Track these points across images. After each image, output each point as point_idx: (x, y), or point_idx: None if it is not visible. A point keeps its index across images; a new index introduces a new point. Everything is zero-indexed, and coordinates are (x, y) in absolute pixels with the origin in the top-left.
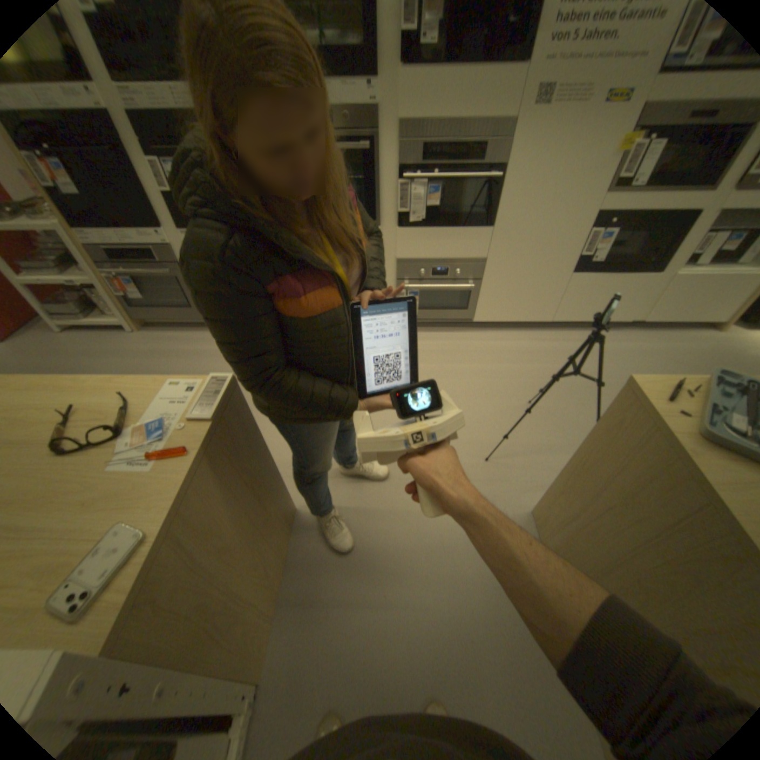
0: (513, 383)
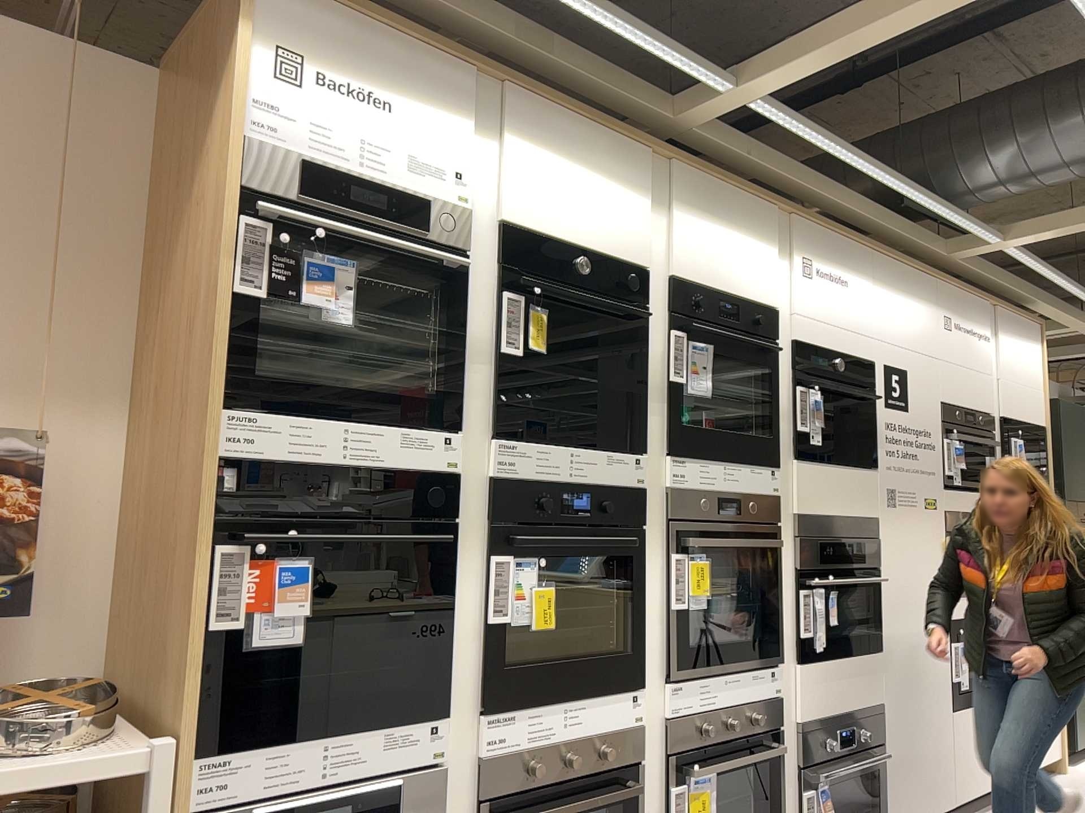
0: None
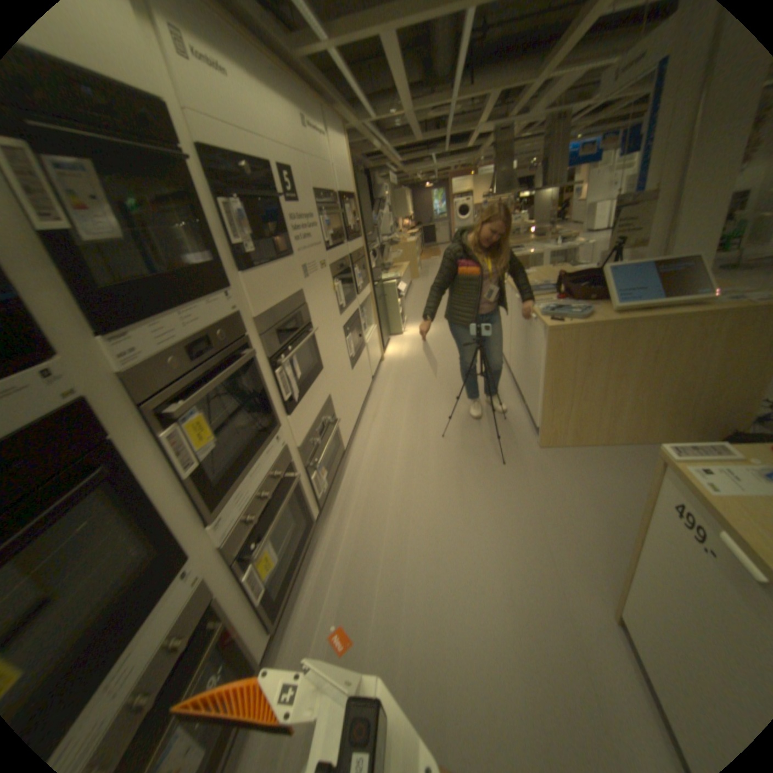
0: (418, 443)
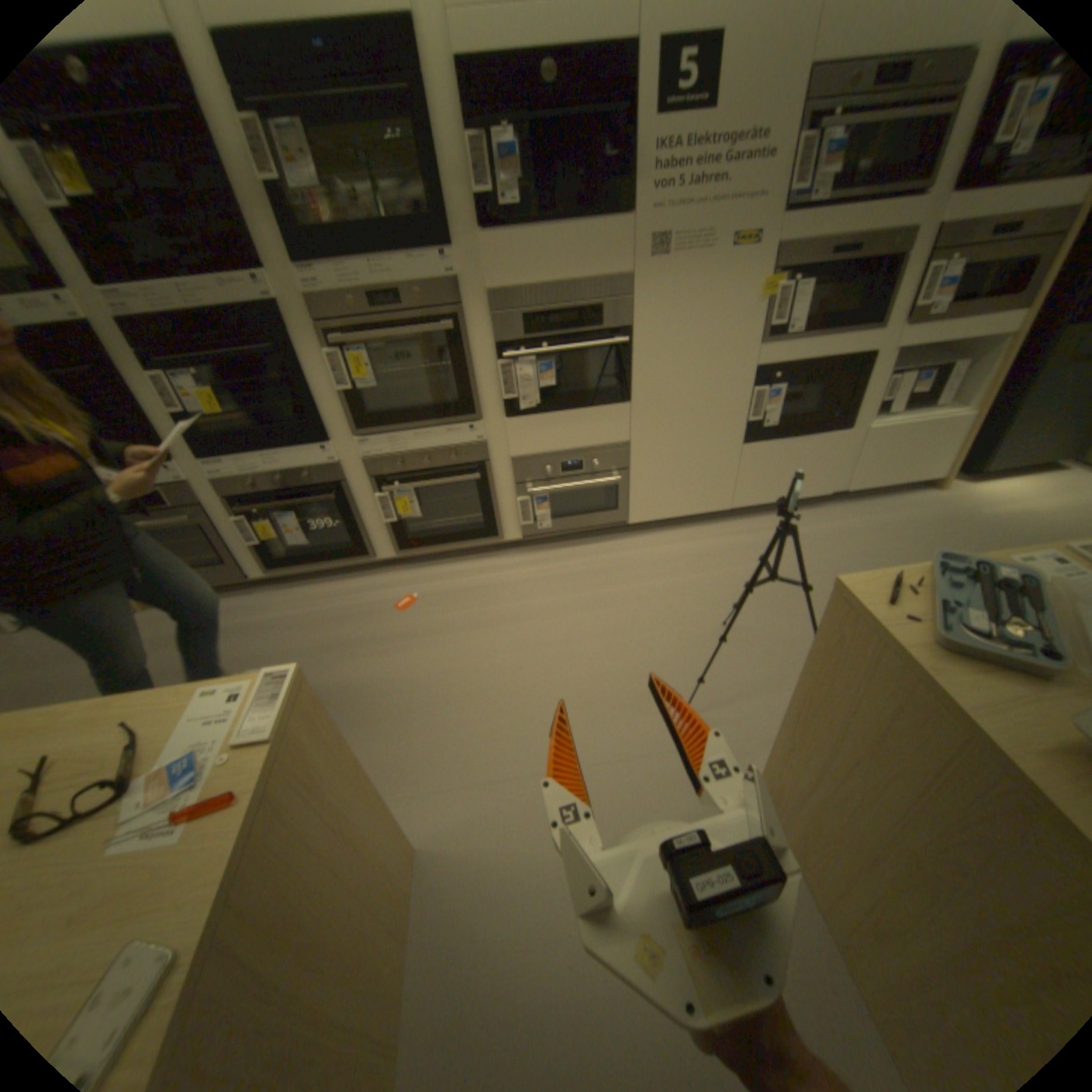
0: (697, 601)
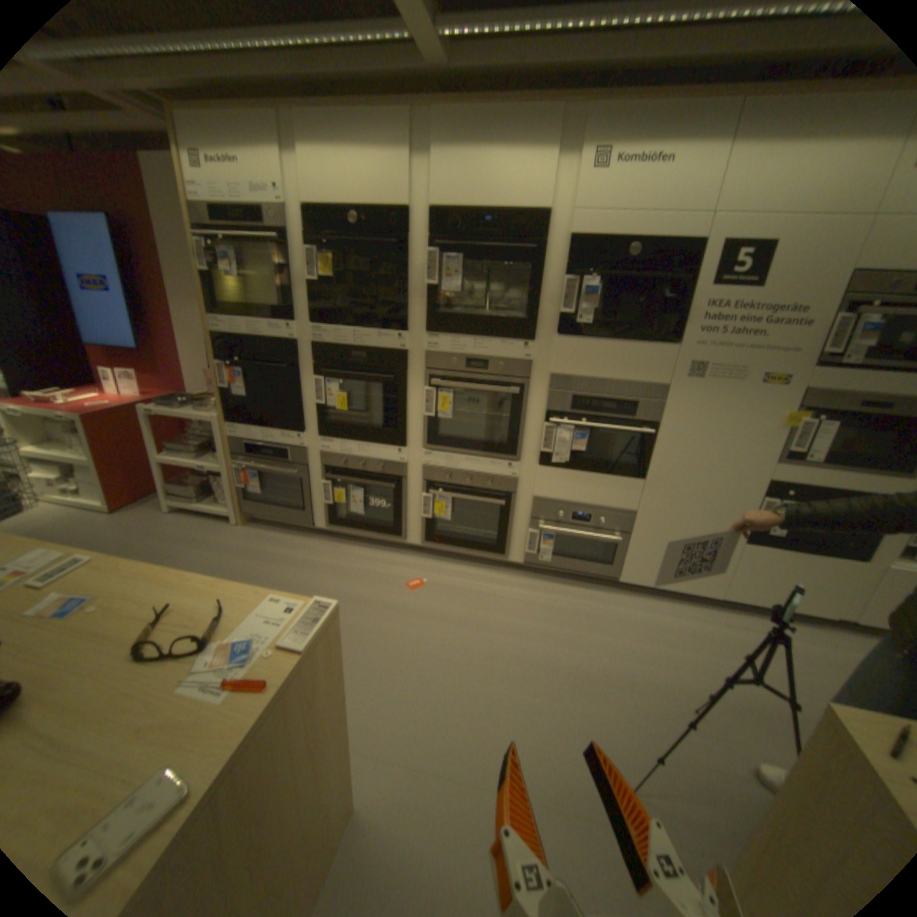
0: (674, 678)
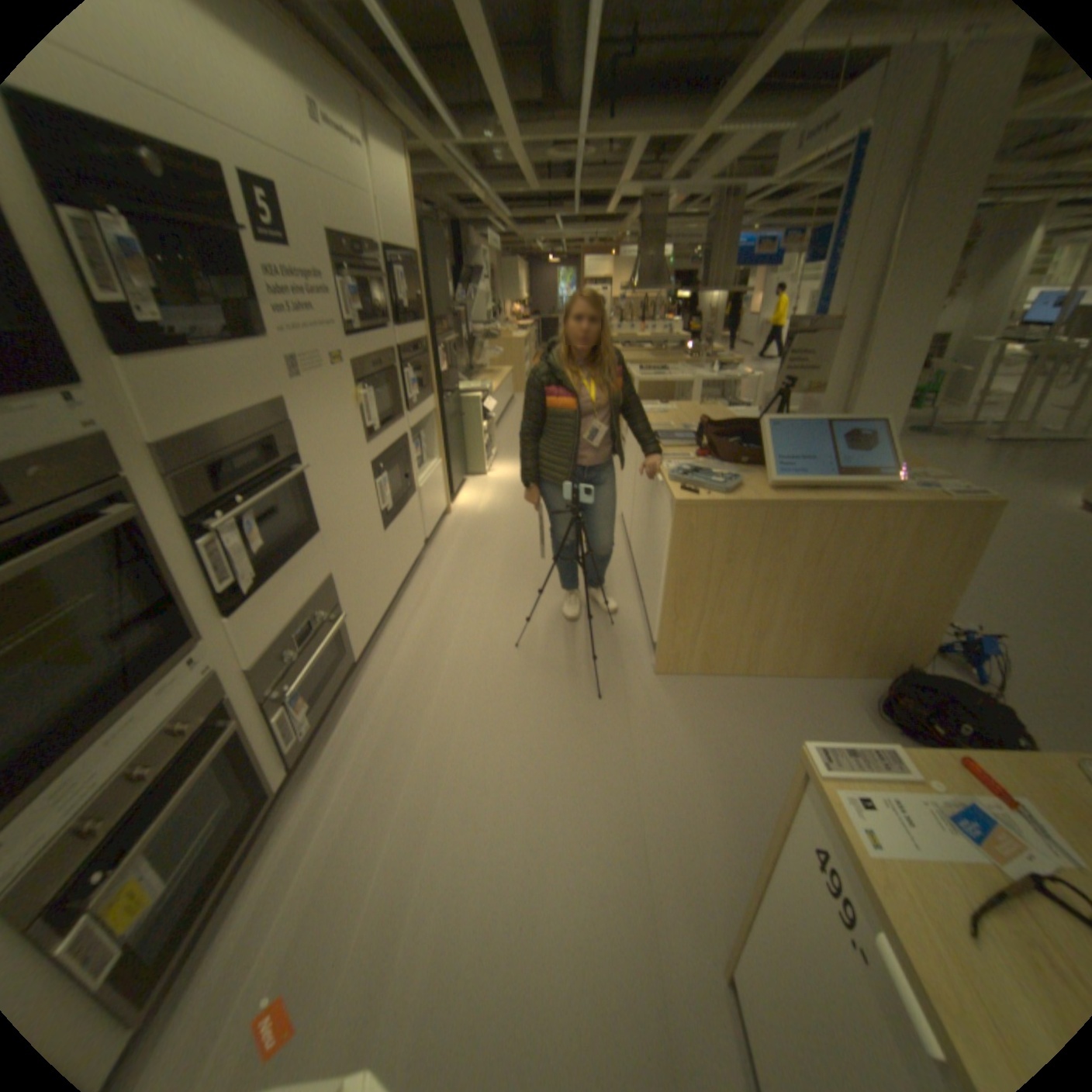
0: (478, 657)
